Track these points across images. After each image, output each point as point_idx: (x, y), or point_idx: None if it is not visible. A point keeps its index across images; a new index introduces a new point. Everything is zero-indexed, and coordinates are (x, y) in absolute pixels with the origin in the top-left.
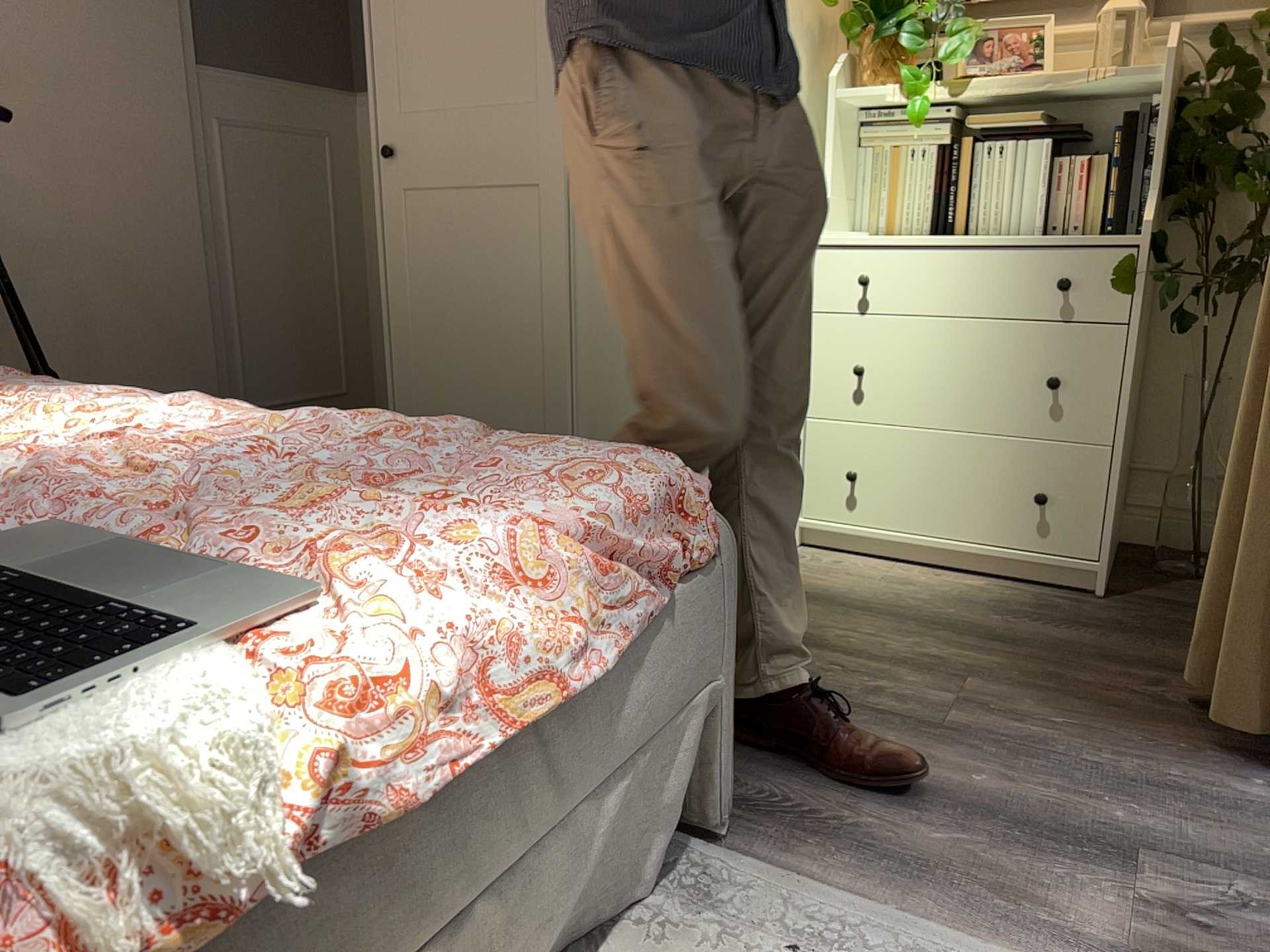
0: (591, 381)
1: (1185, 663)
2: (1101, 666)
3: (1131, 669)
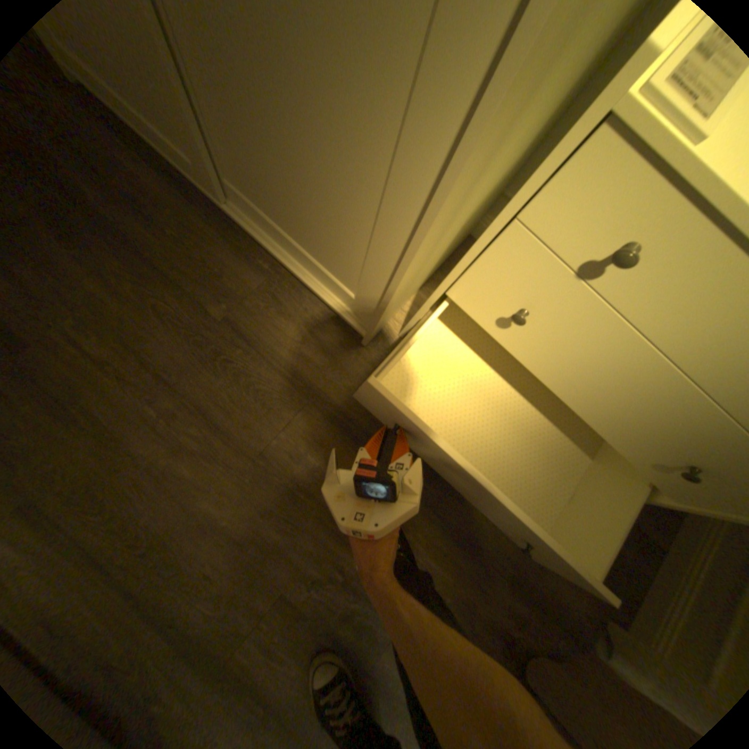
0: (211, 105)
1: (558, 592)
2: (508, 589)
3: (523, 596)
